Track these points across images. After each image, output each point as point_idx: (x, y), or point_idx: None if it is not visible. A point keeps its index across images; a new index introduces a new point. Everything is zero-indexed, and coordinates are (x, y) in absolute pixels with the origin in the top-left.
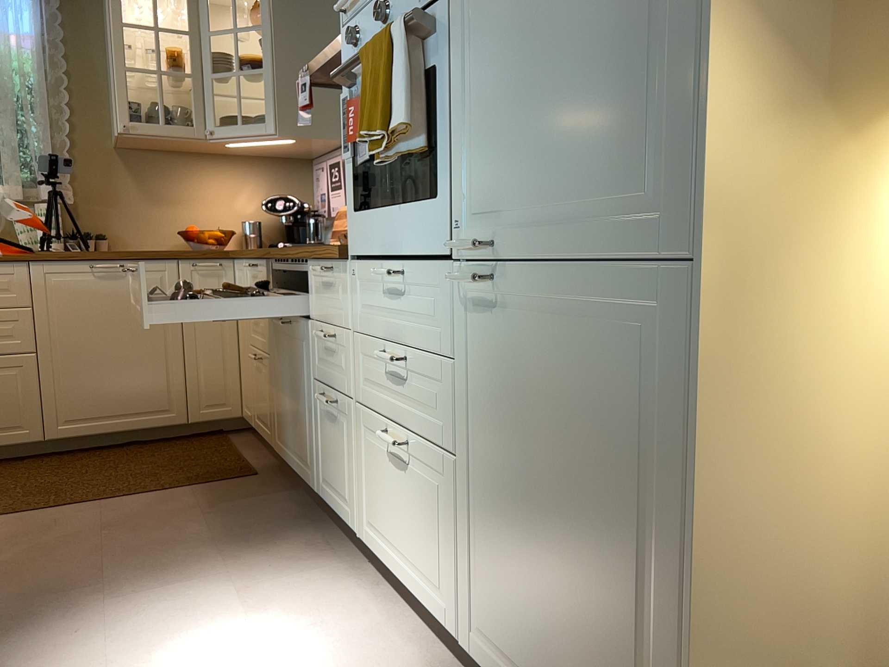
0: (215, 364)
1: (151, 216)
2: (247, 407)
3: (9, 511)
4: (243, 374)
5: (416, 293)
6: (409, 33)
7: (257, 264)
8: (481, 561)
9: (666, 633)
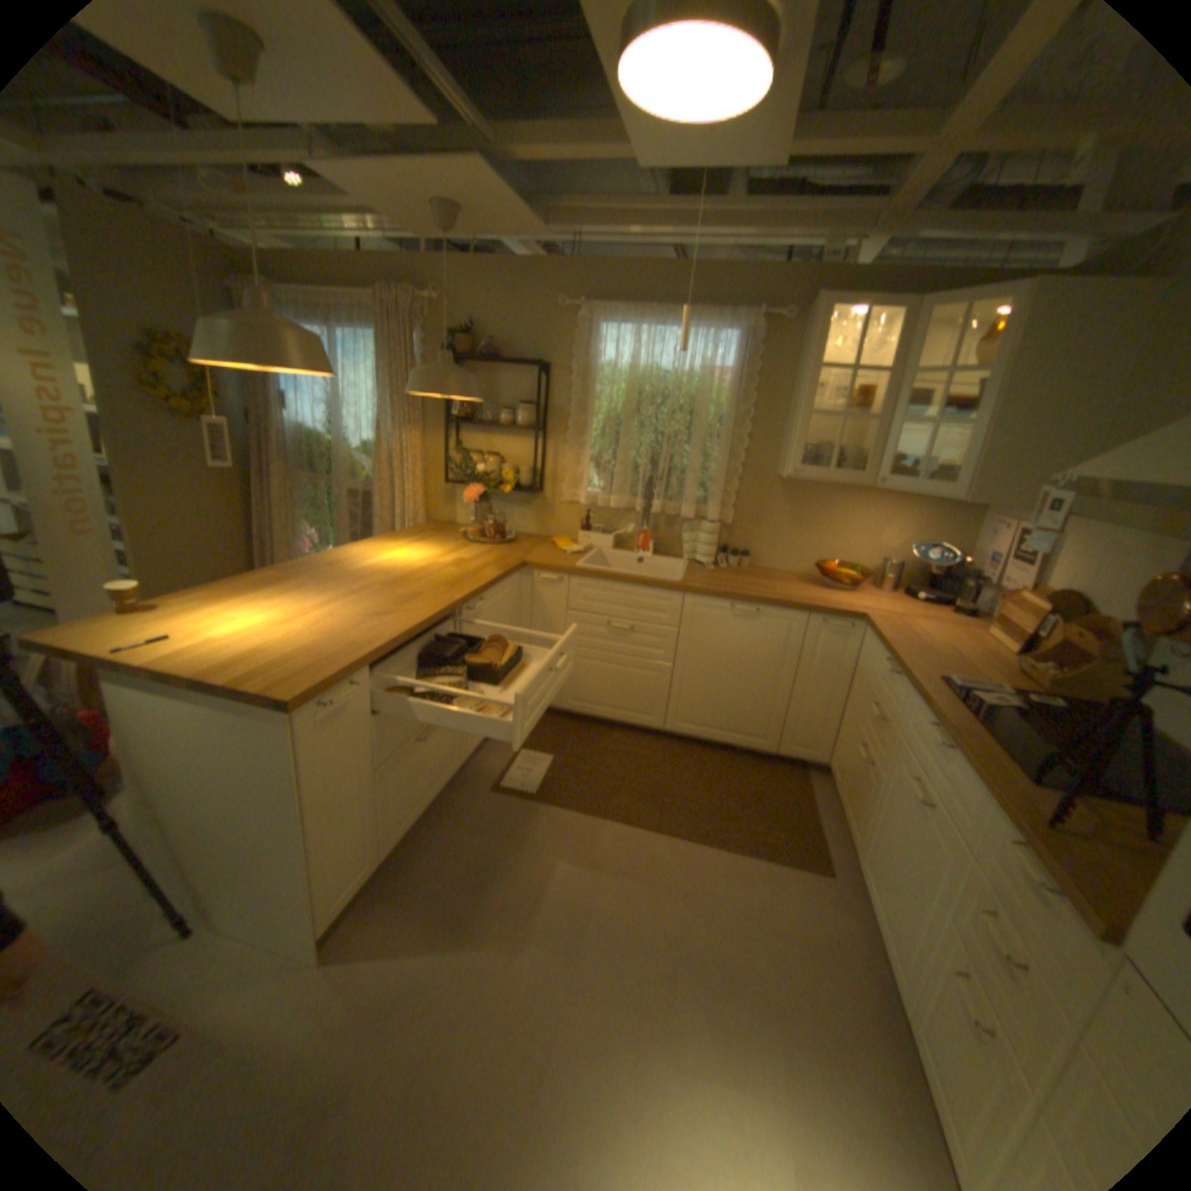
0: (818, 714)
1: (794, 539)
2: (837, 768)
3: (625, 815)
4: (842, 735)
5: None
6: None
7: (903, 676)
8: None
9: None
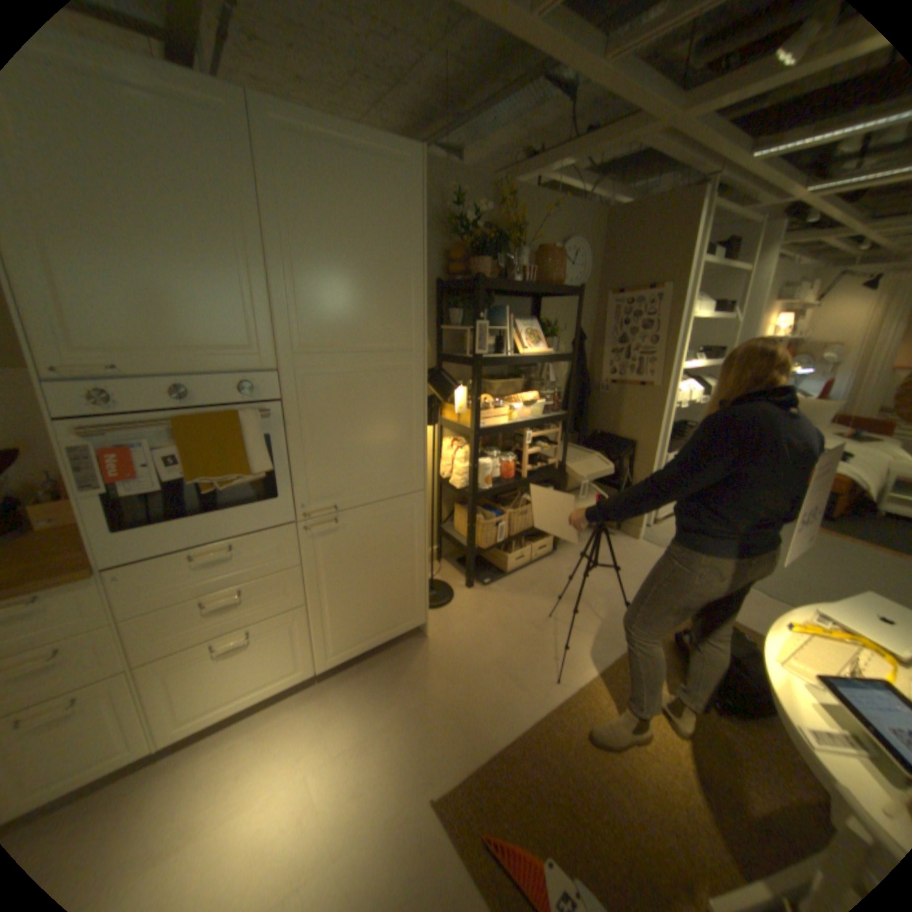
0: None
1: None
2: None
3: None
4: None
5: (244, 552)
6: (261, 422)
7: None
8: (325, 630)
9: (414, 576)
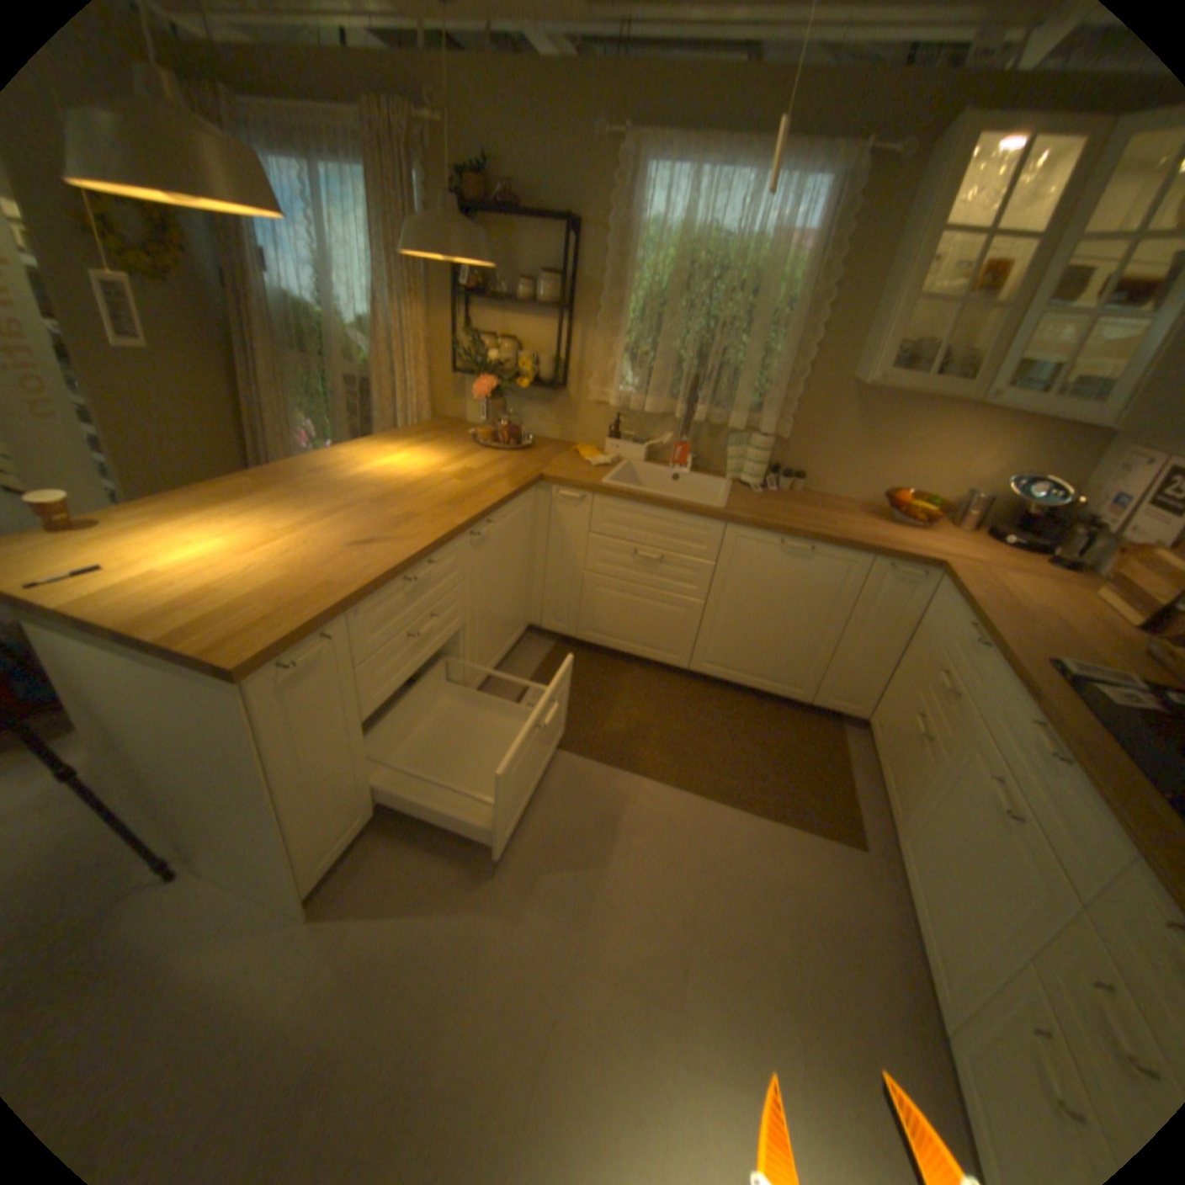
0: (866, 668)
1: (862, 461)
2: (880, 727)
3: (642, 766)
4: (892, 694)
5: None
6: None
7: (994, 649)
8: None
9: None
